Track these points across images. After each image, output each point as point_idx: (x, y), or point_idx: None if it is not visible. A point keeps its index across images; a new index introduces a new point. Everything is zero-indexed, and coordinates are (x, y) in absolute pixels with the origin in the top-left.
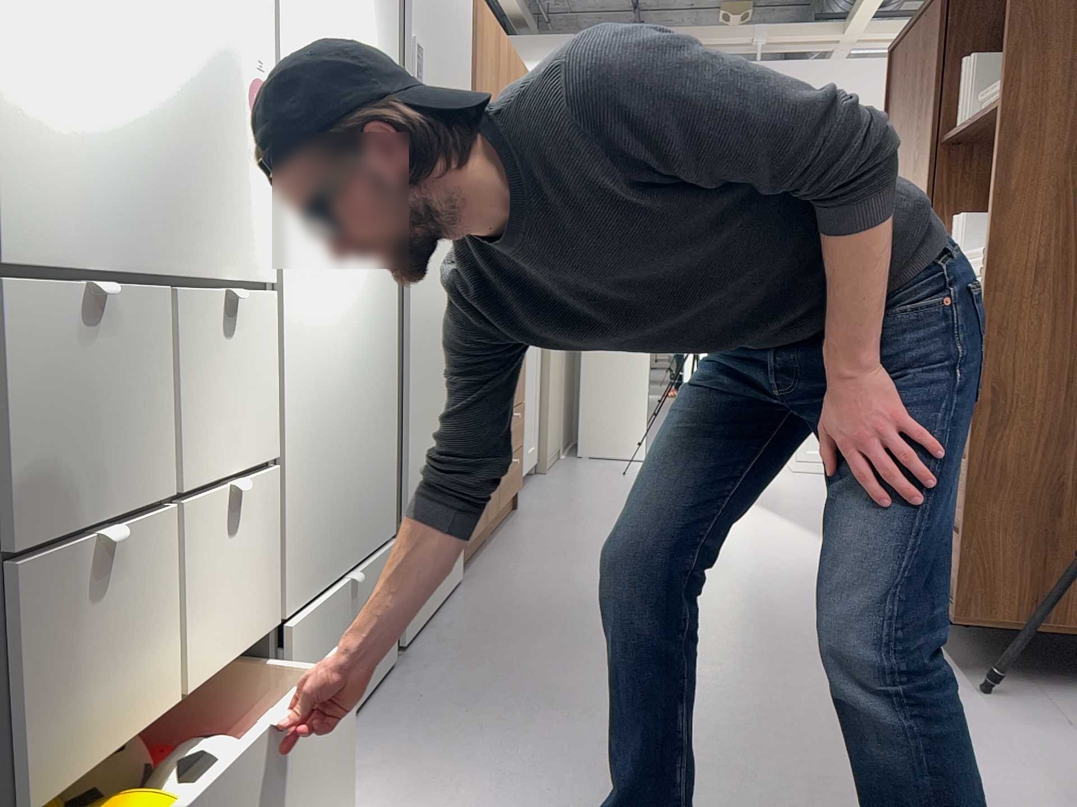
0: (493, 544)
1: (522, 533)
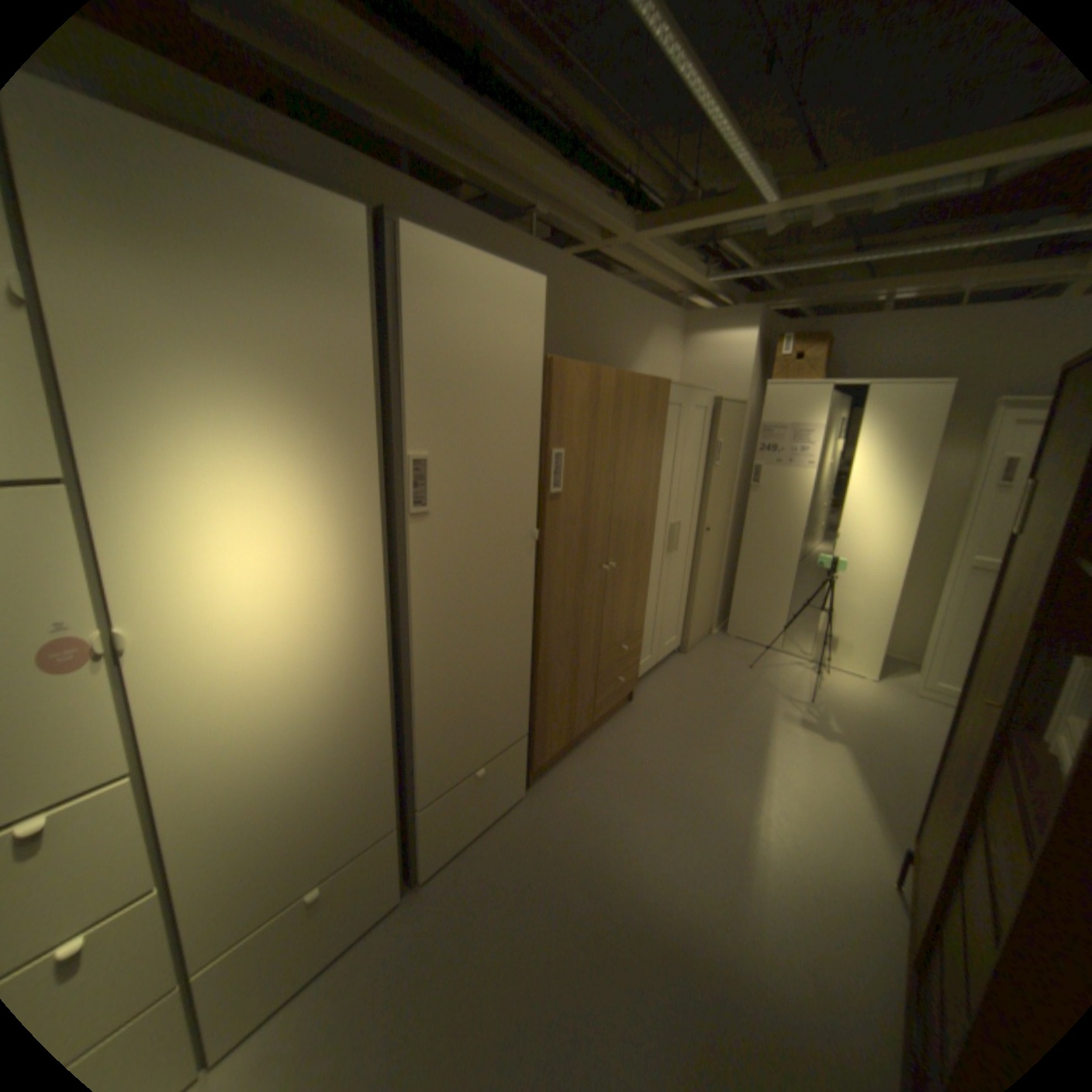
0: (586, 745)
1: (617, 735)
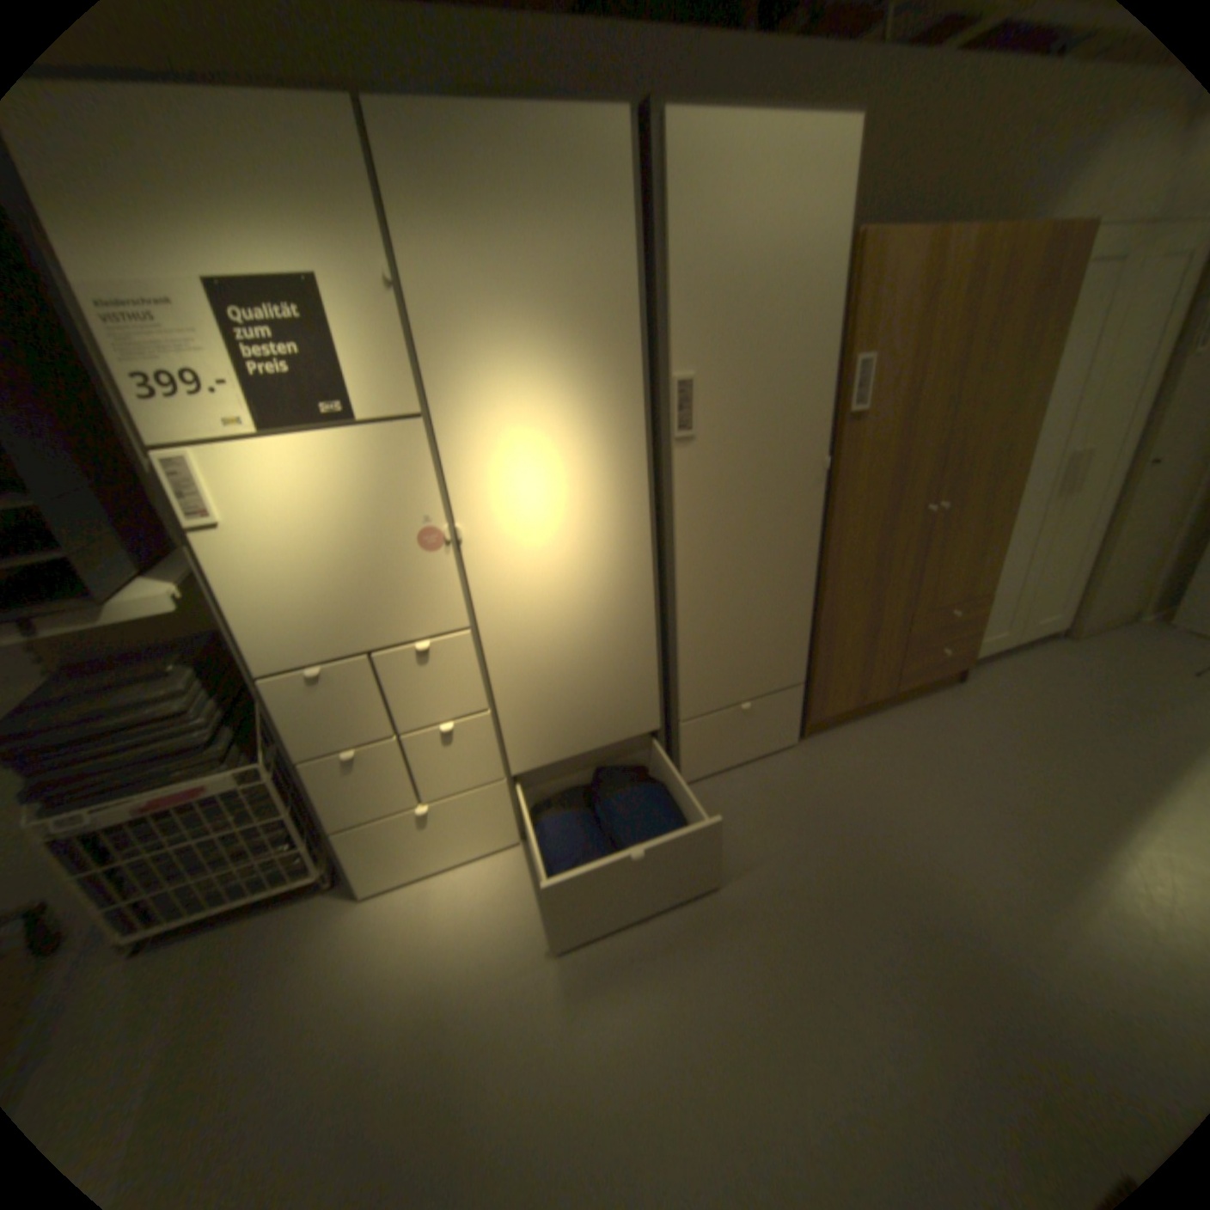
0: (886, 716)
1: (931, 715)
